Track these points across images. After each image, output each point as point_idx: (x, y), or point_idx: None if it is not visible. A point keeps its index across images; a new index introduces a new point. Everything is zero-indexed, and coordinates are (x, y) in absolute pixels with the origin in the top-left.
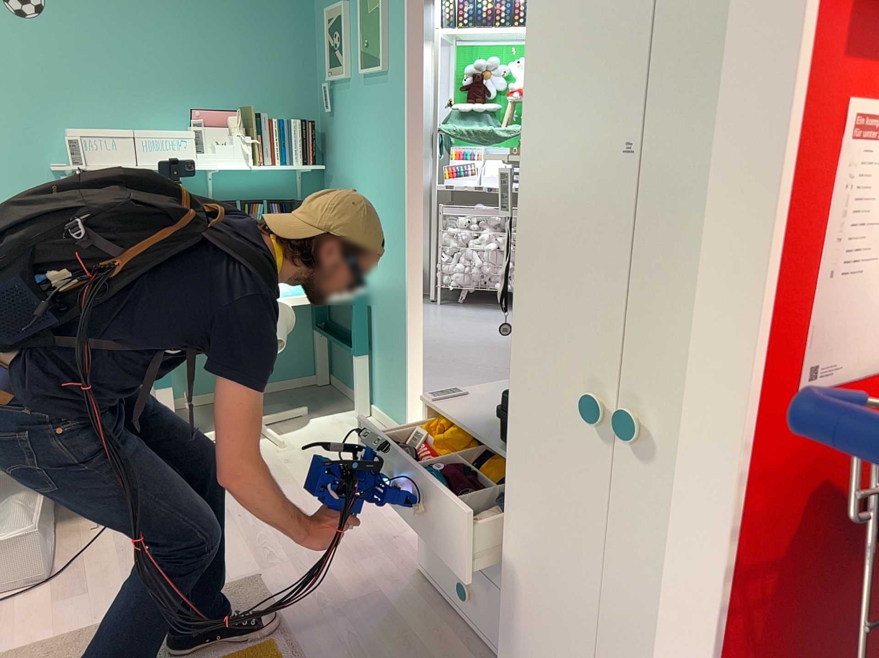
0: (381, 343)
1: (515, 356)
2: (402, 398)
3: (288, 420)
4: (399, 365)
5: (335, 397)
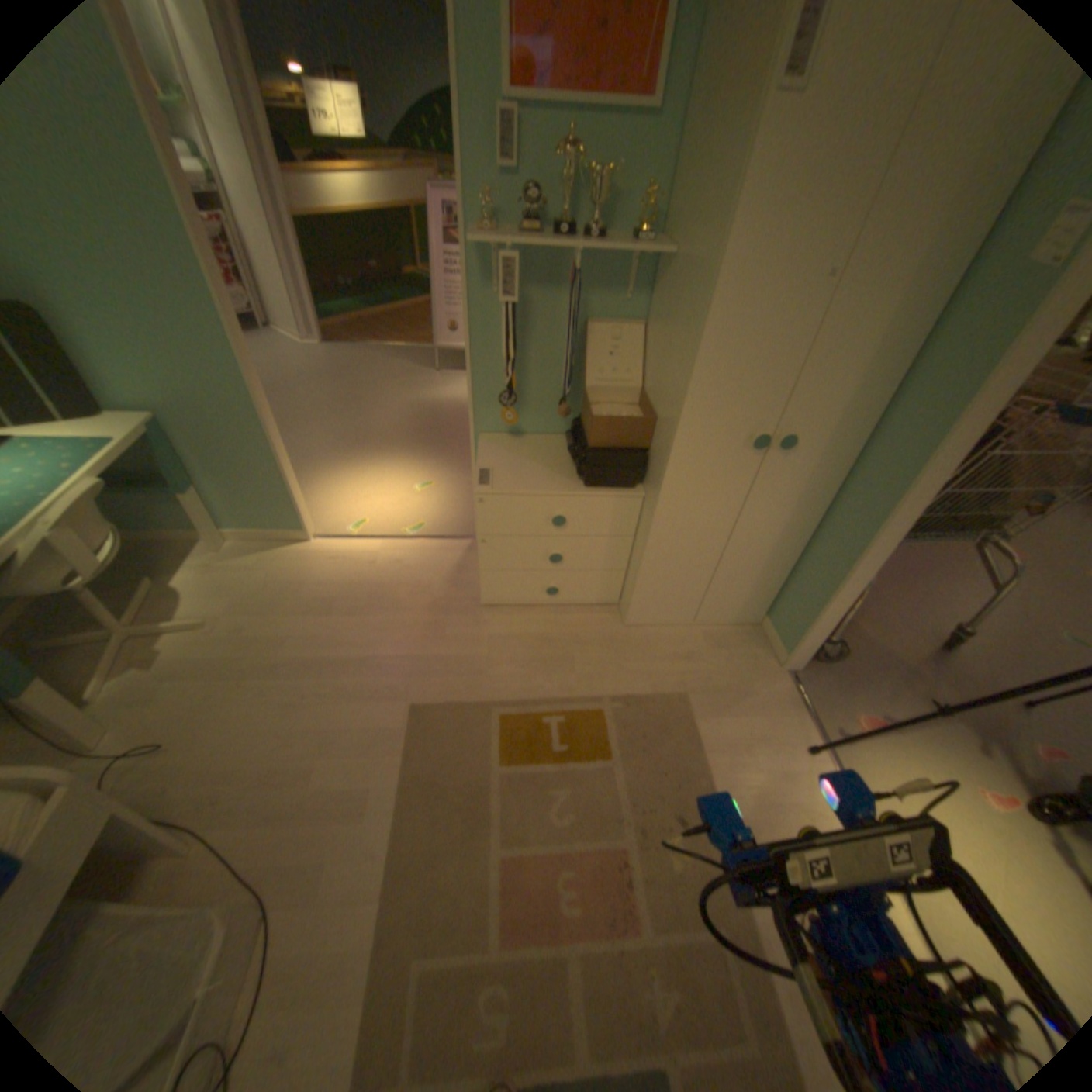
0: (210, 467)
1: (679, 431)
2: (282, 505)
3: (143, 603)
4: (263, 477)
5: (138, 549)
